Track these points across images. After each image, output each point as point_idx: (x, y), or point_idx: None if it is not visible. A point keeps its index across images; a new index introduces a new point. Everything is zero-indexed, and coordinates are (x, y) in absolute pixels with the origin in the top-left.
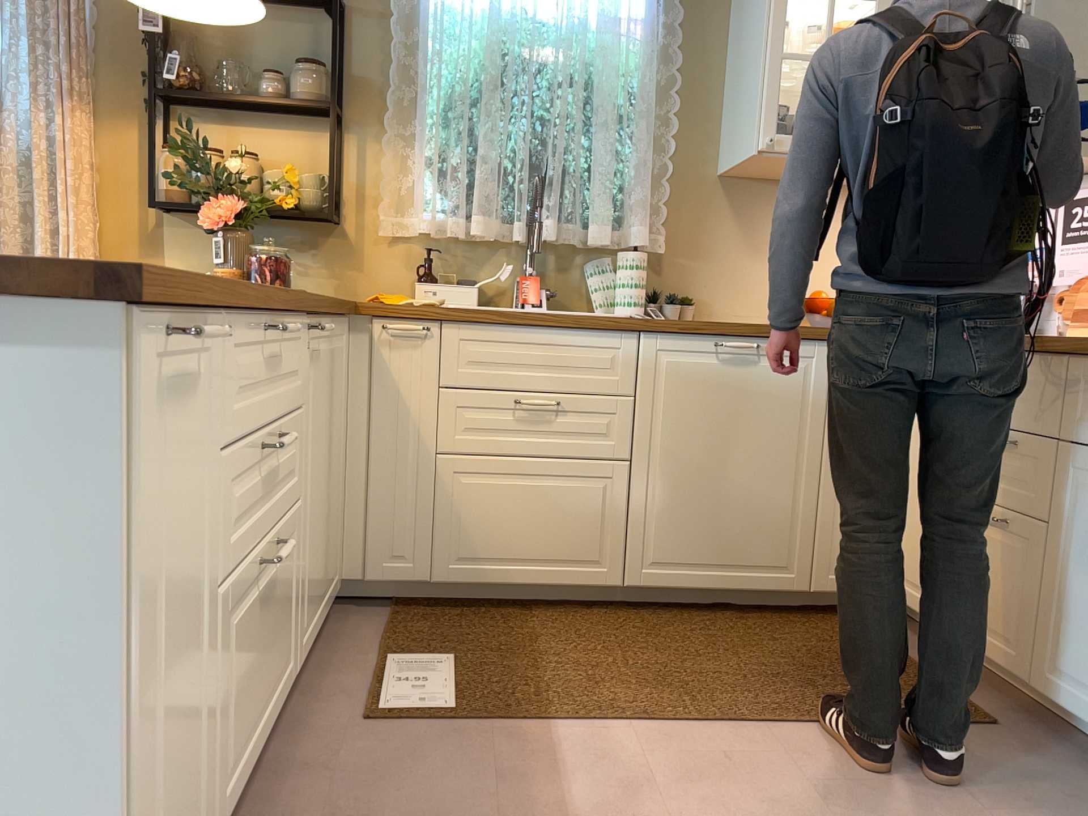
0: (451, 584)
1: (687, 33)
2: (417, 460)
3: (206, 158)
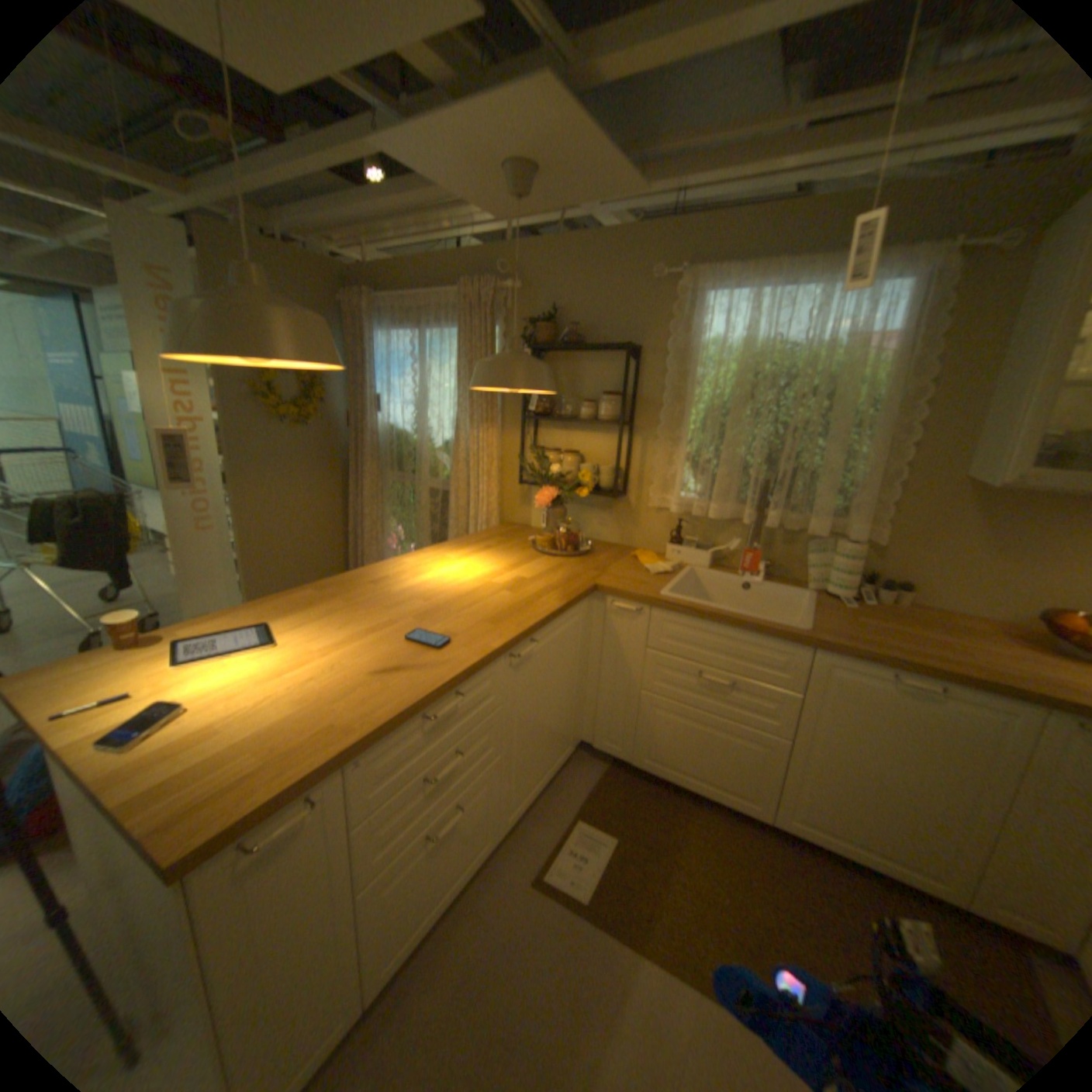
0: (645, 772)
1: (956, 338)
2: (630, 690)
3: (541, 462)
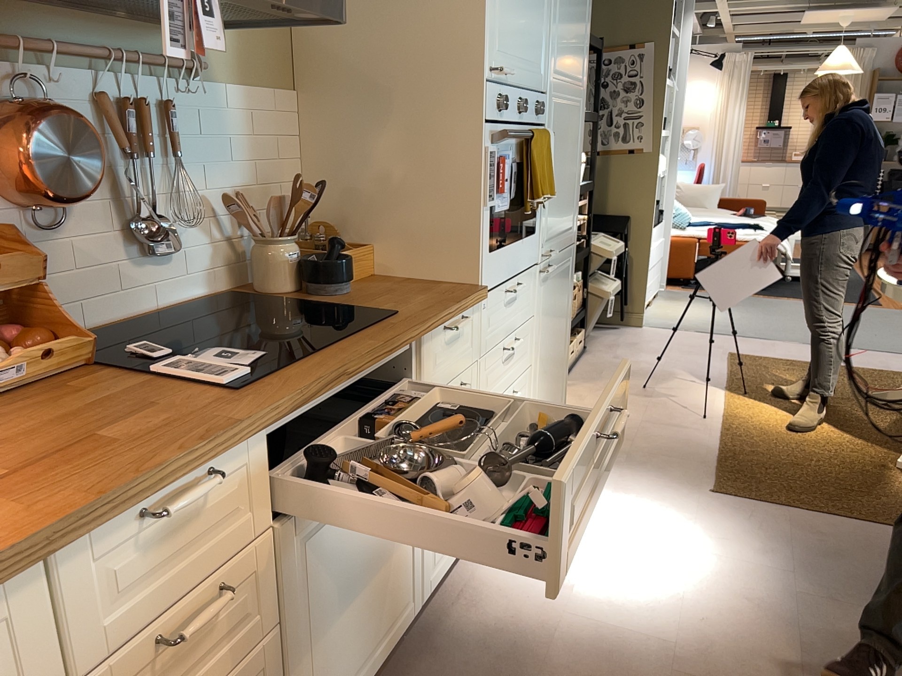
0: None
1: None
2: None
3: None
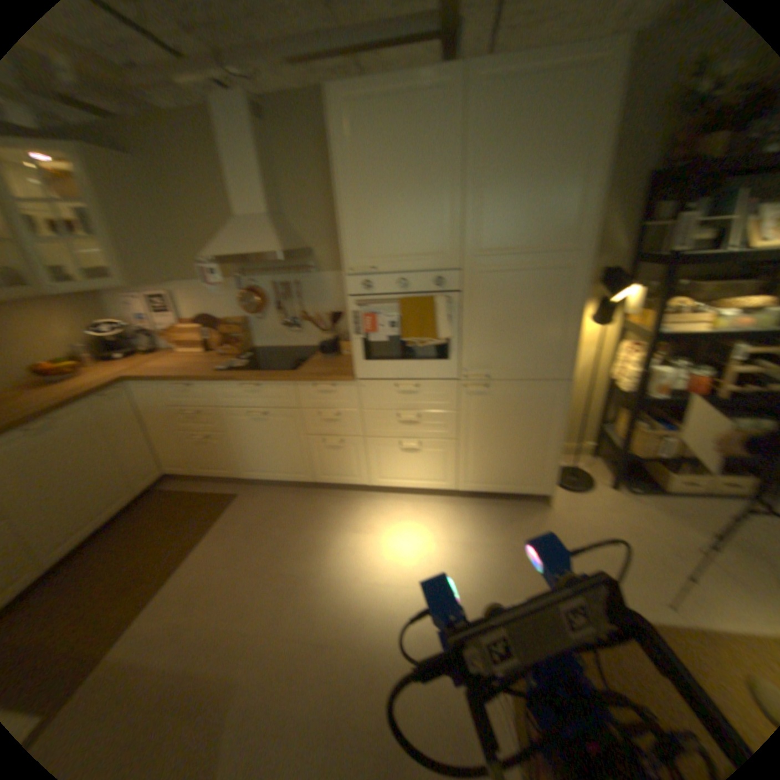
0: None
1: None
2: None
3: None
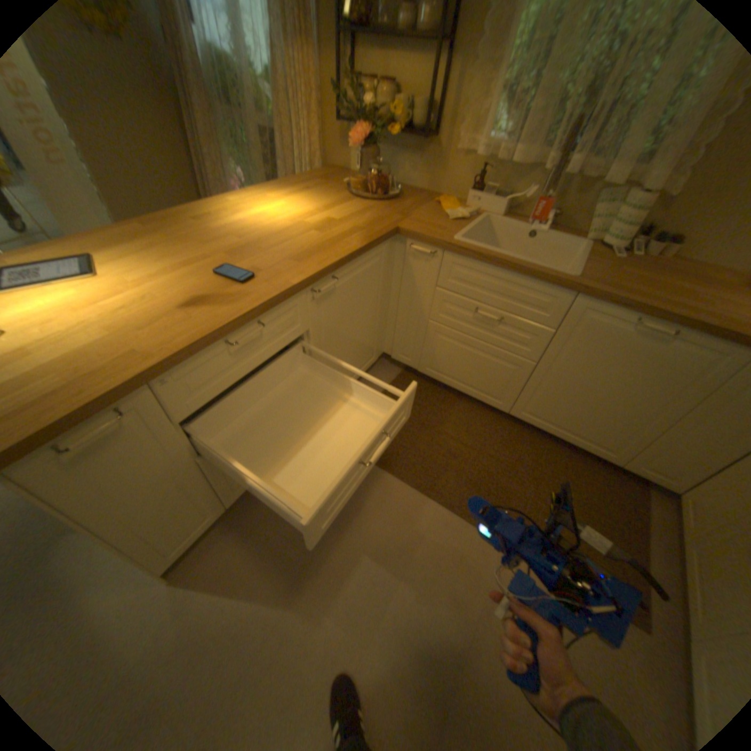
0: (426, 375)
1: None
2: (420, 319)
3: (354, 92)
